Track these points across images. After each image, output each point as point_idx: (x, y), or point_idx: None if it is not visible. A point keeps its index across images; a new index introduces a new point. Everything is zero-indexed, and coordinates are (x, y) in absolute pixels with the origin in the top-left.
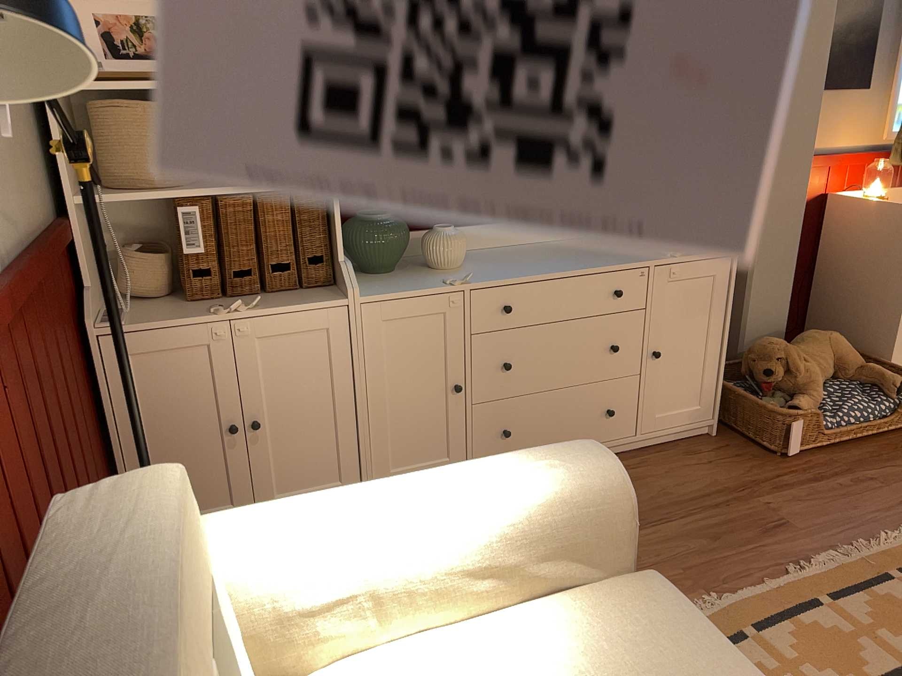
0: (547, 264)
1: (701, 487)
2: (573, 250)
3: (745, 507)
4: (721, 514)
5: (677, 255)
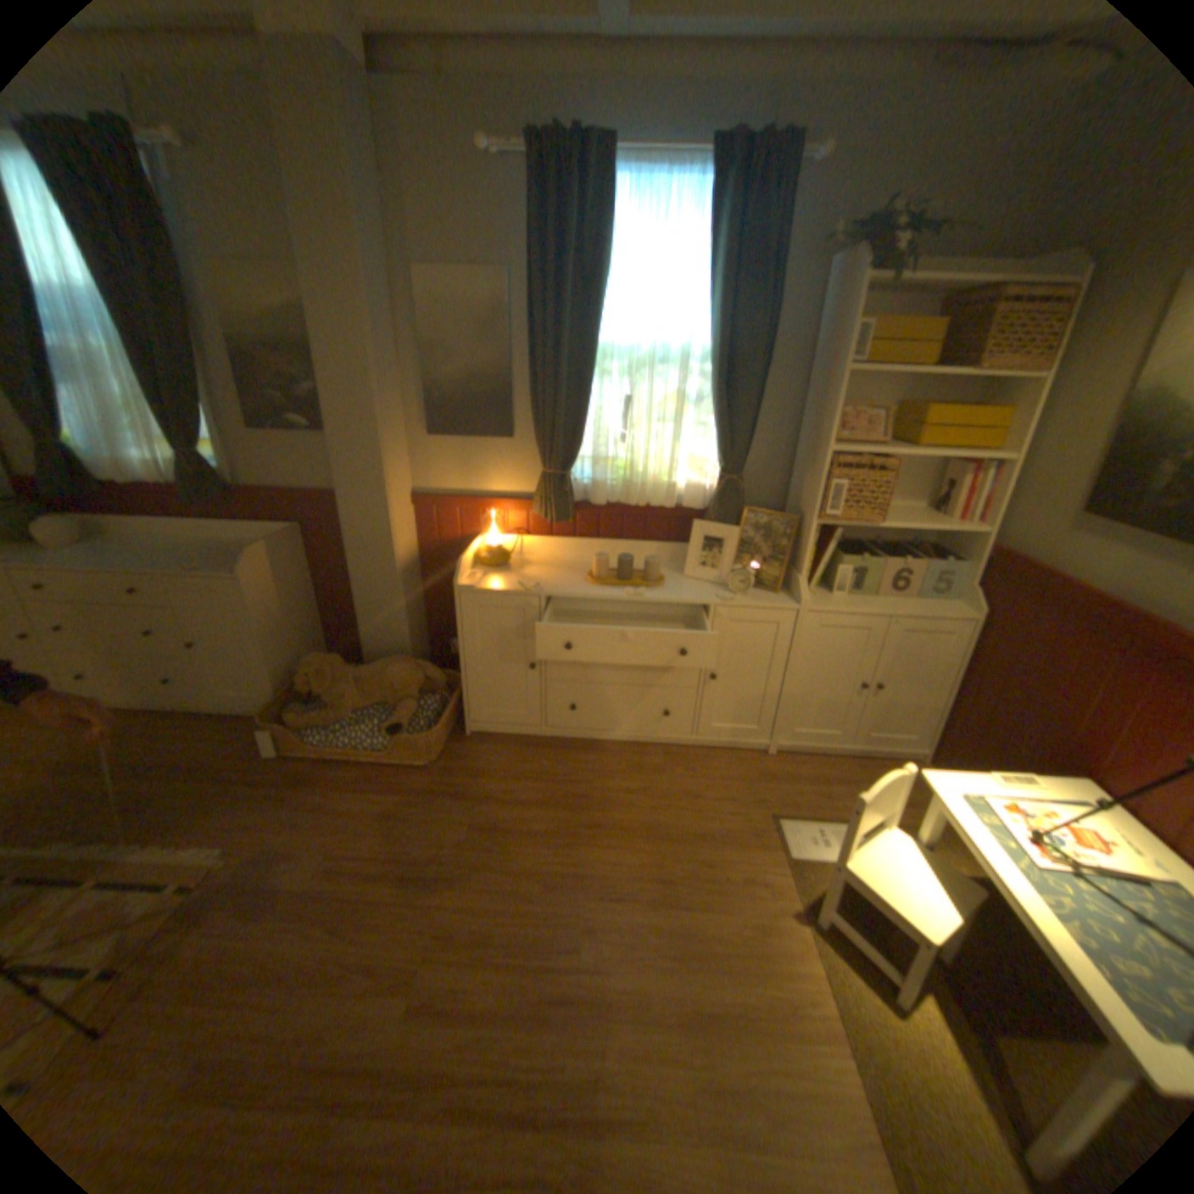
0: (101, 559)
1: (174, 760)
2: (173, 549)
3: (158, 786)
4: (133, 786)
5: (187, 571)
